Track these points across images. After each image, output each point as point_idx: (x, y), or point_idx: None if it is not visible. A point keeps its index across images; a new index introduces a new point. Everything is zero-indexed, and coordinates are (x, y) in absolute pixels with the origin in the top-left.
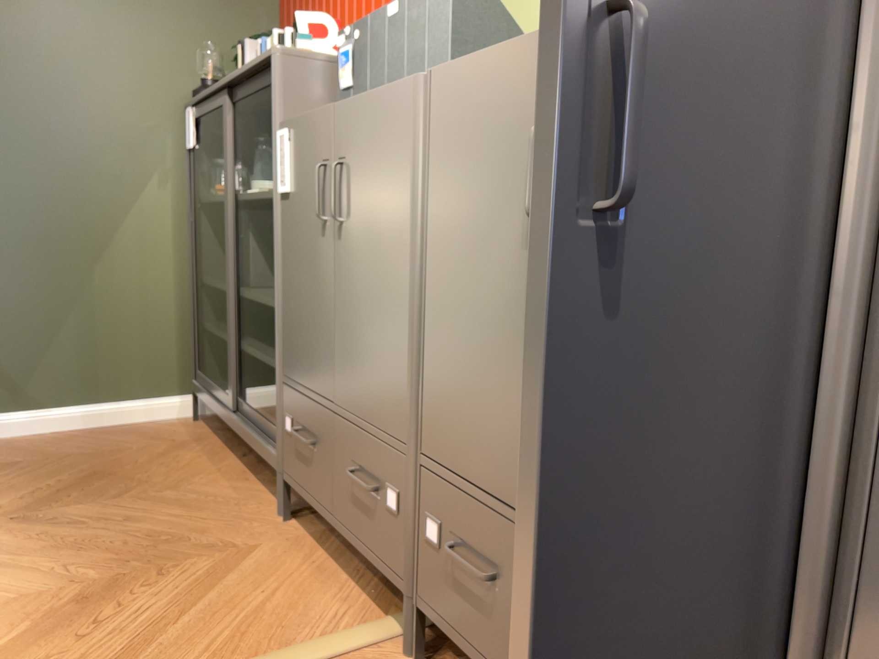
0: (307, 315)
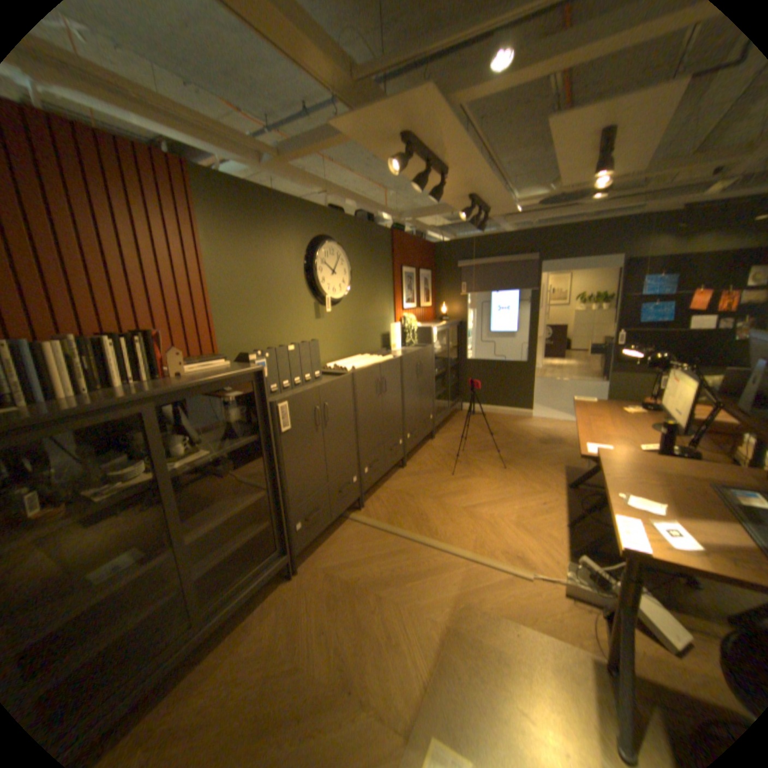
0: (309, 468)
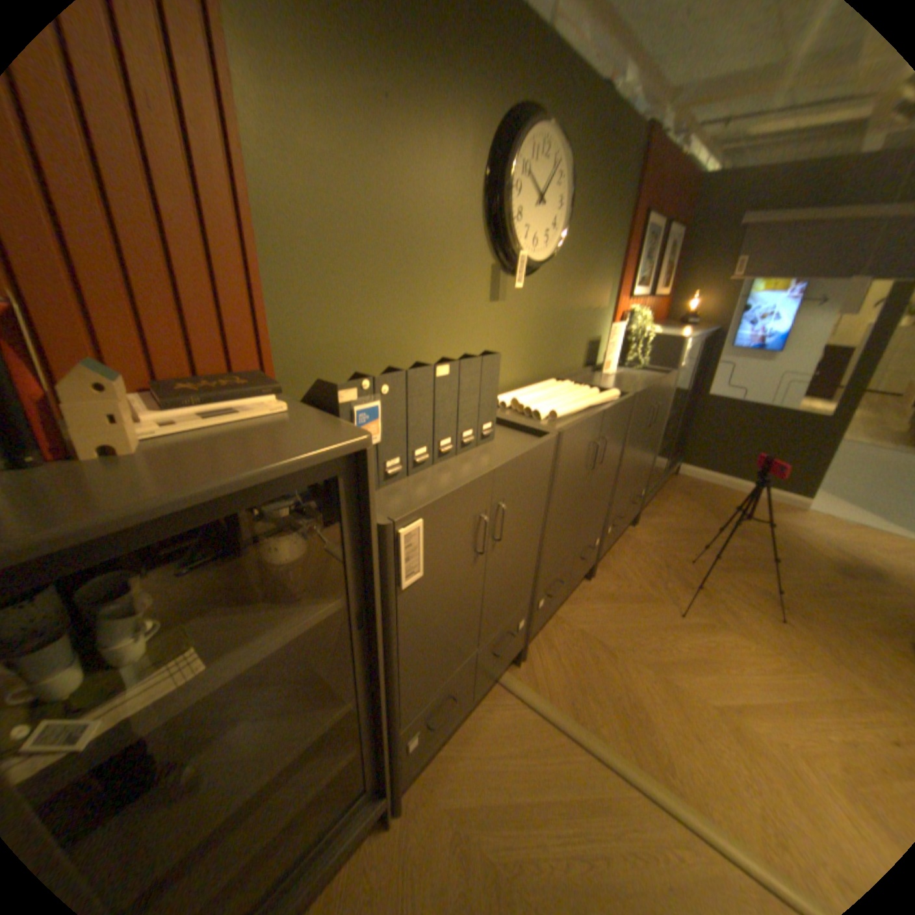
0: (449, 635)
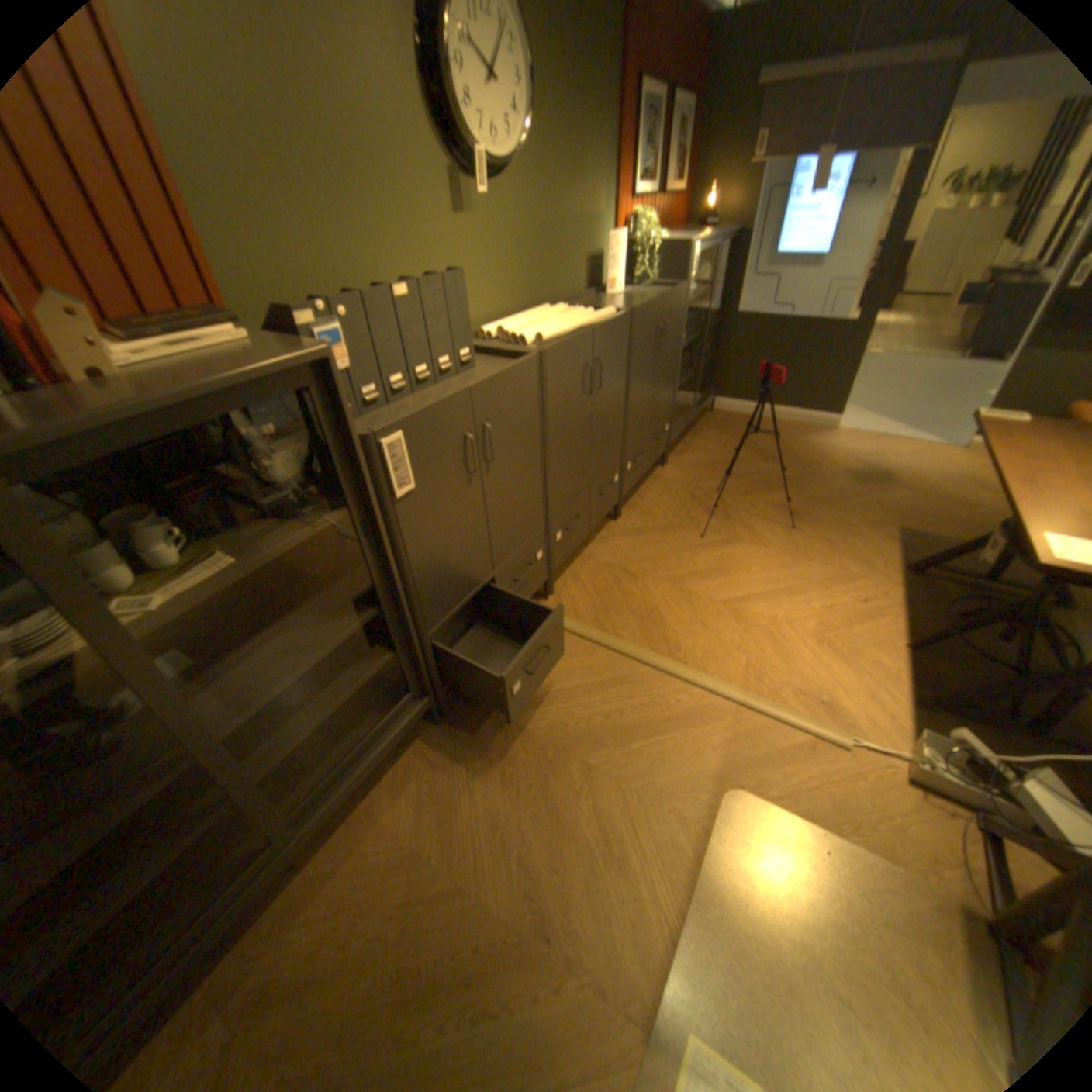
0: (459, 553)
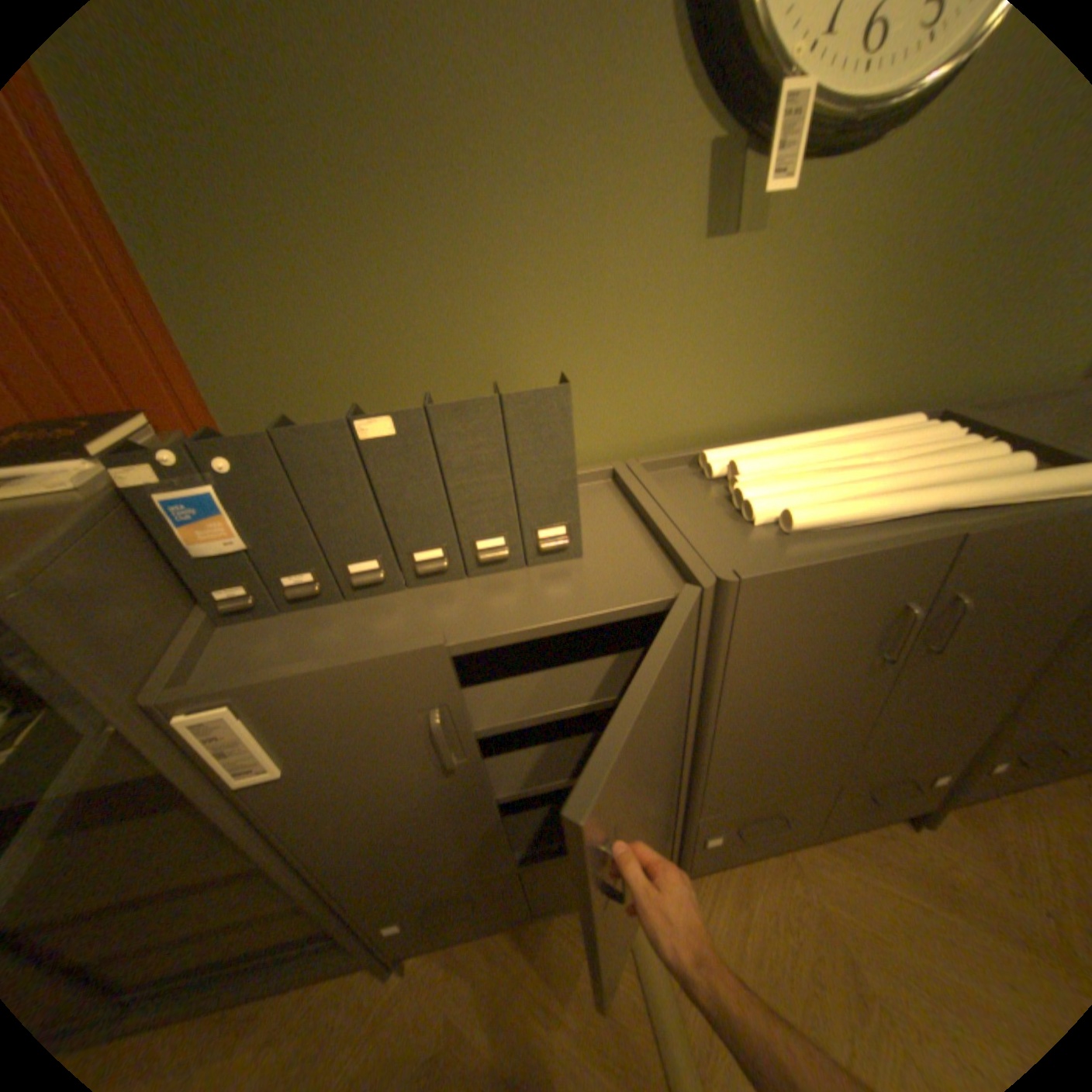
0: (419, 846)
